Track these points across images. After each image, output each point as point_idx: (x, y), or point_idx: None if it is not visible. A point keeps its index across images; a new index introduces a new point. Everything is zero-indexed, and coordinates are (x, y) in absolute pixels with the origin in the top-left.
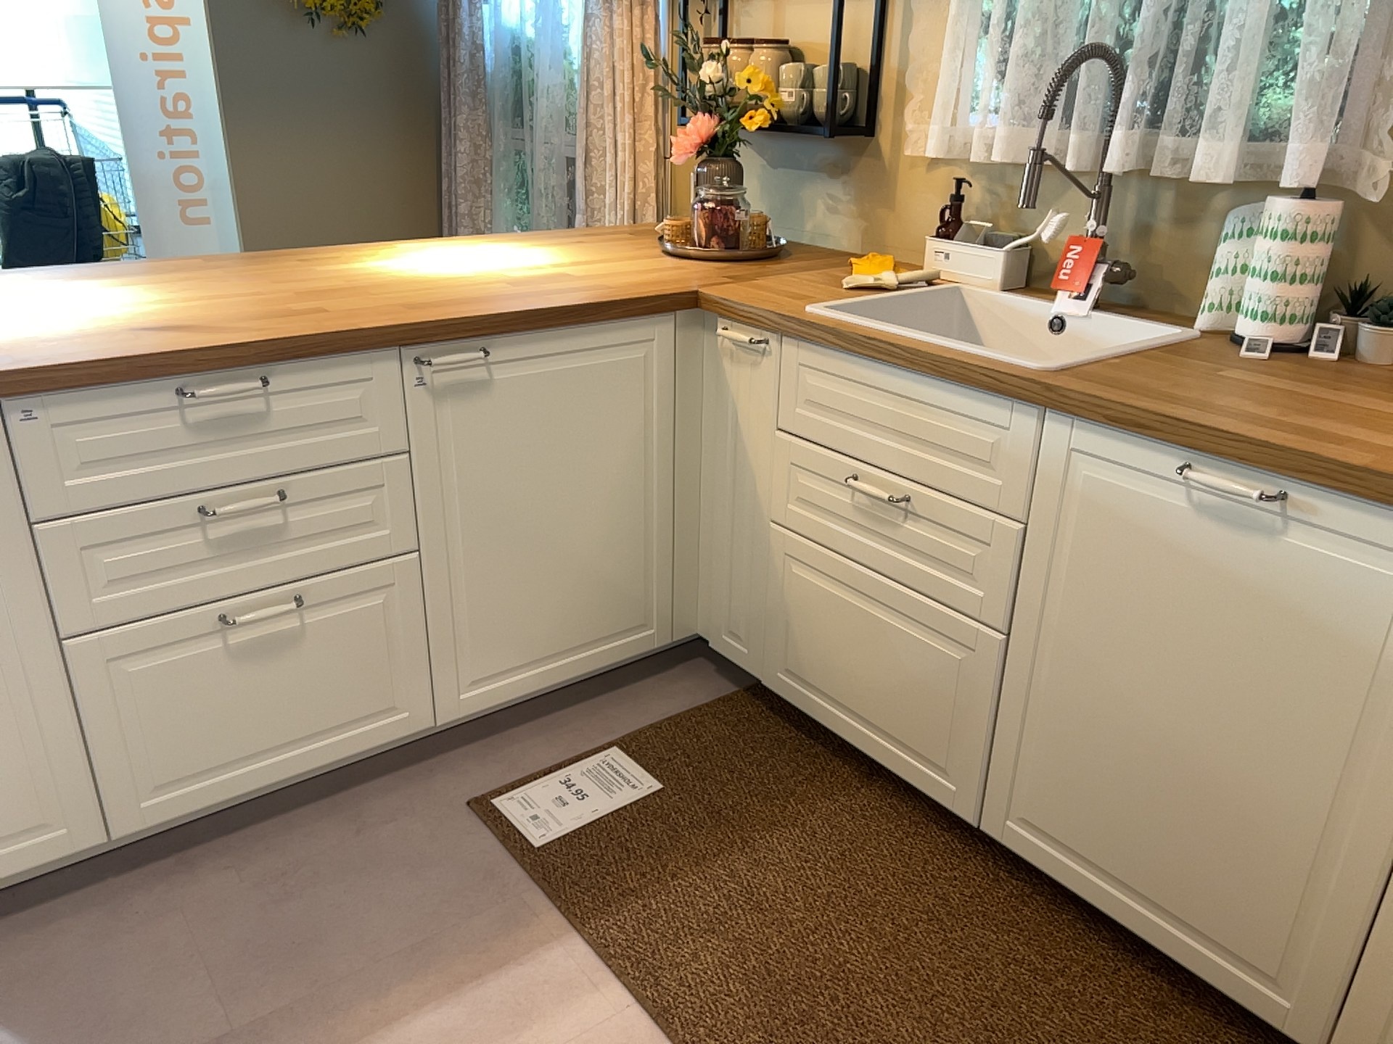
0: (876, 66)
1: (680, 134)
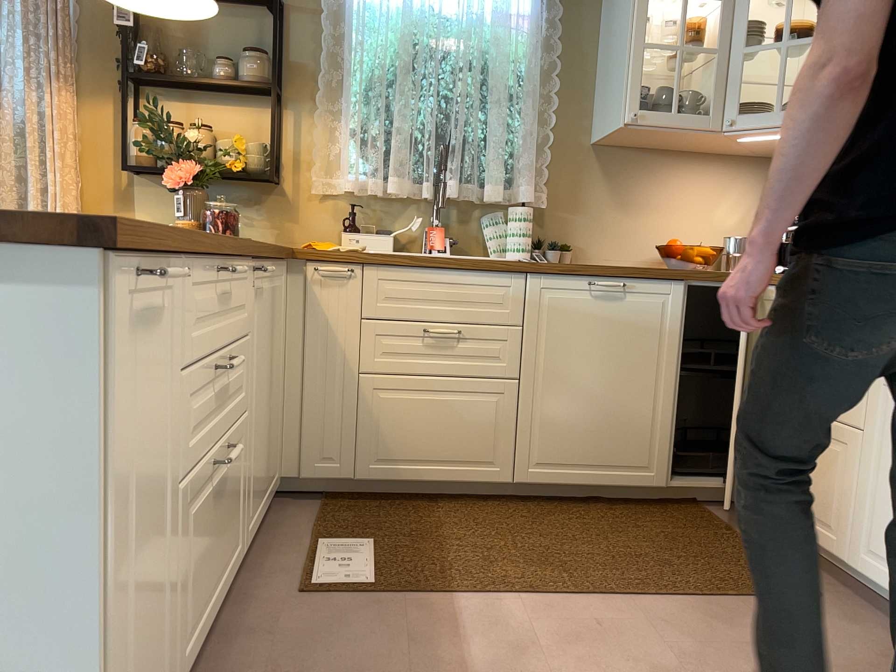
0: (281, 145)
1: (171, 170)
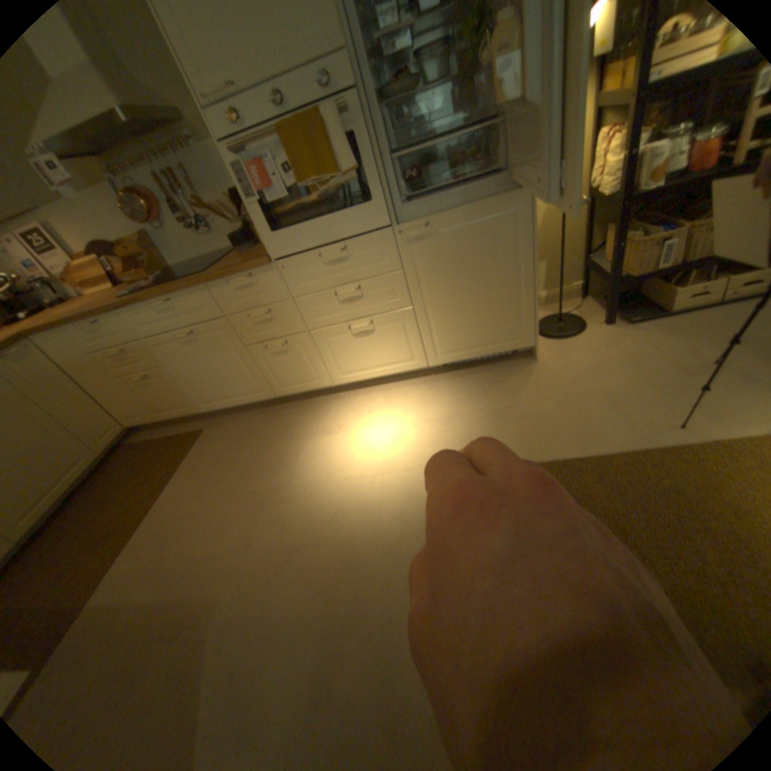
0: None
1: None
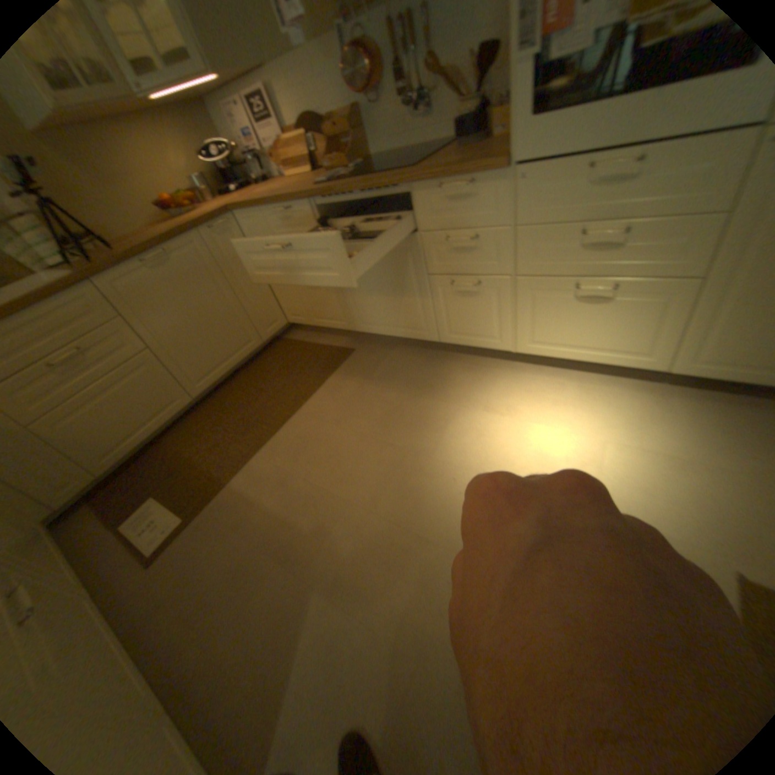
0: None
1: None
